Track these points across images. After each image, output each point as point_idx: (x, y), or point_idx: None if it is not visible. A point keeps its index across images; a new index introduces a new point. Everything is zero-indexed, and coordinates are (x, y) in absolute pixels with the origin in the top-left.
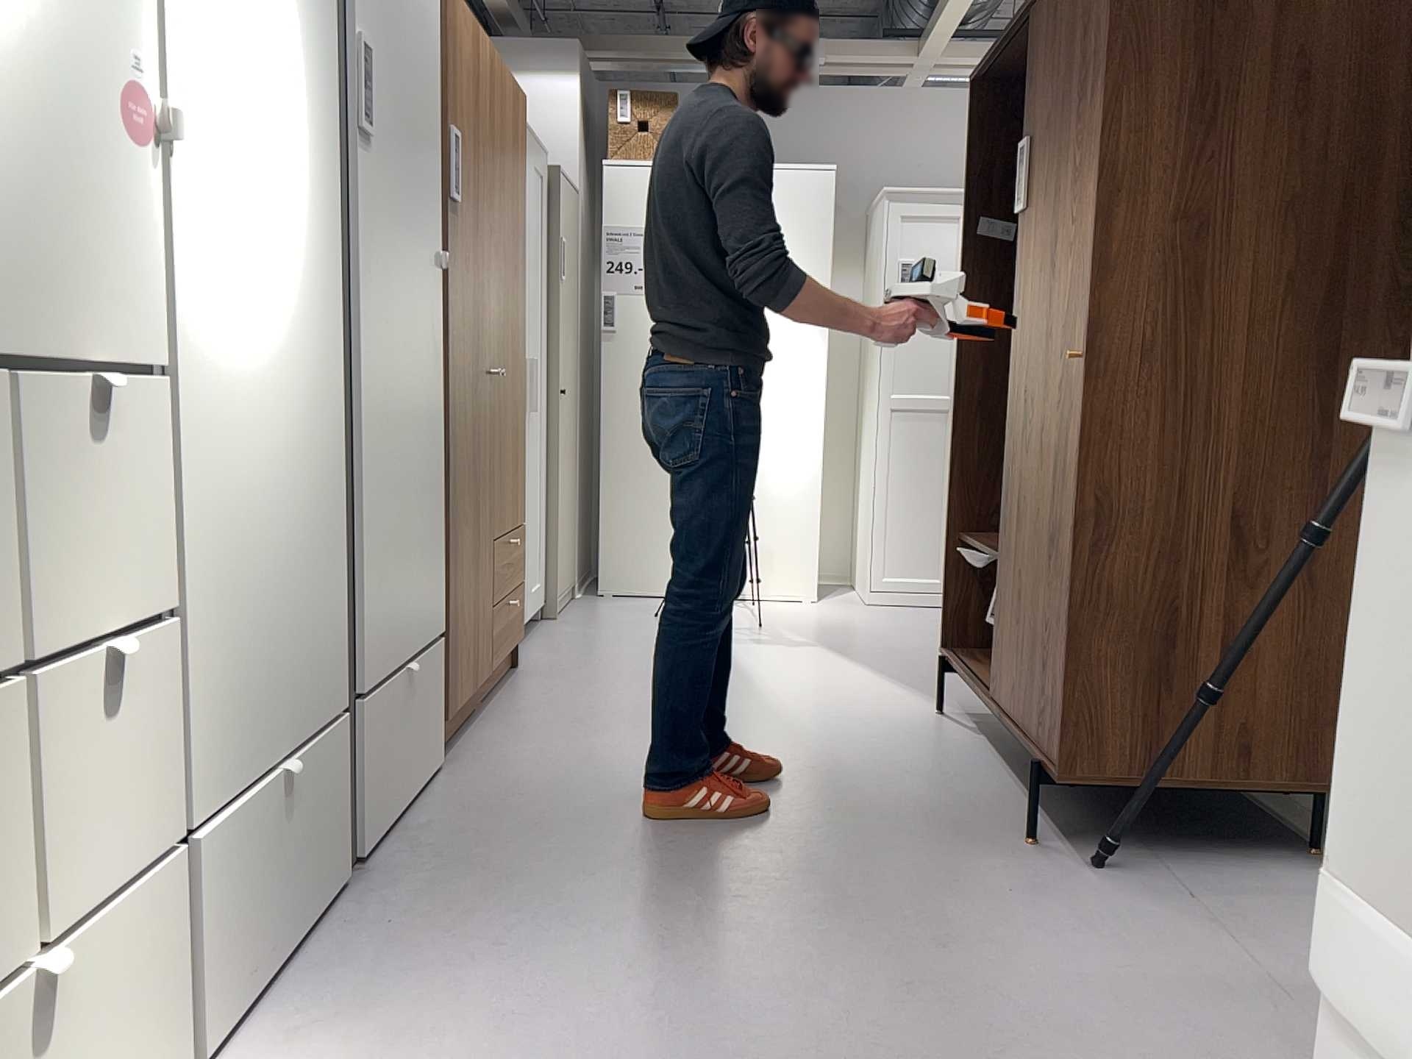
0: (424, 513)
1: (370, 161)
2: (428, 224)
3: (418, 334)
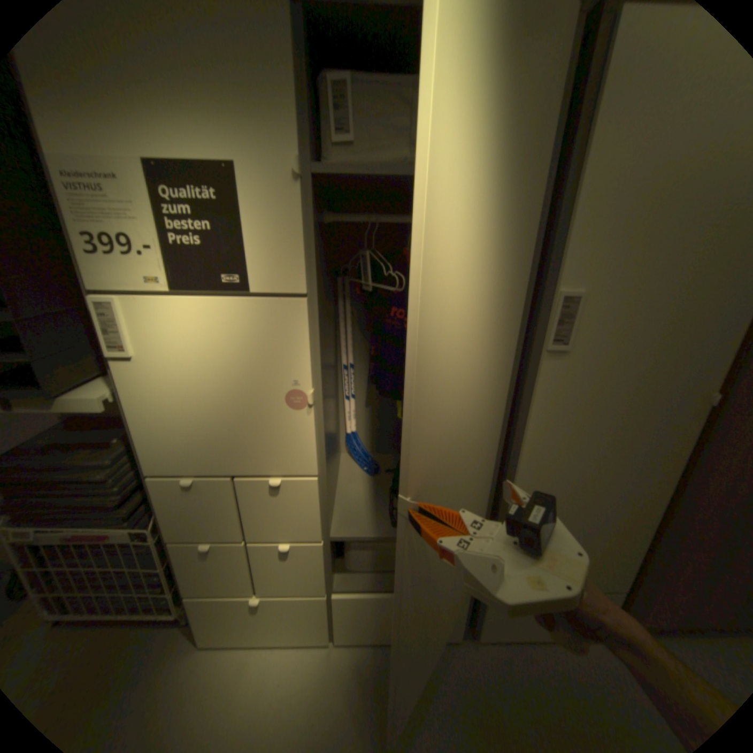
0: (613, 538)
1: (571, 362)
2: (691, 379)
3: (640, 448)
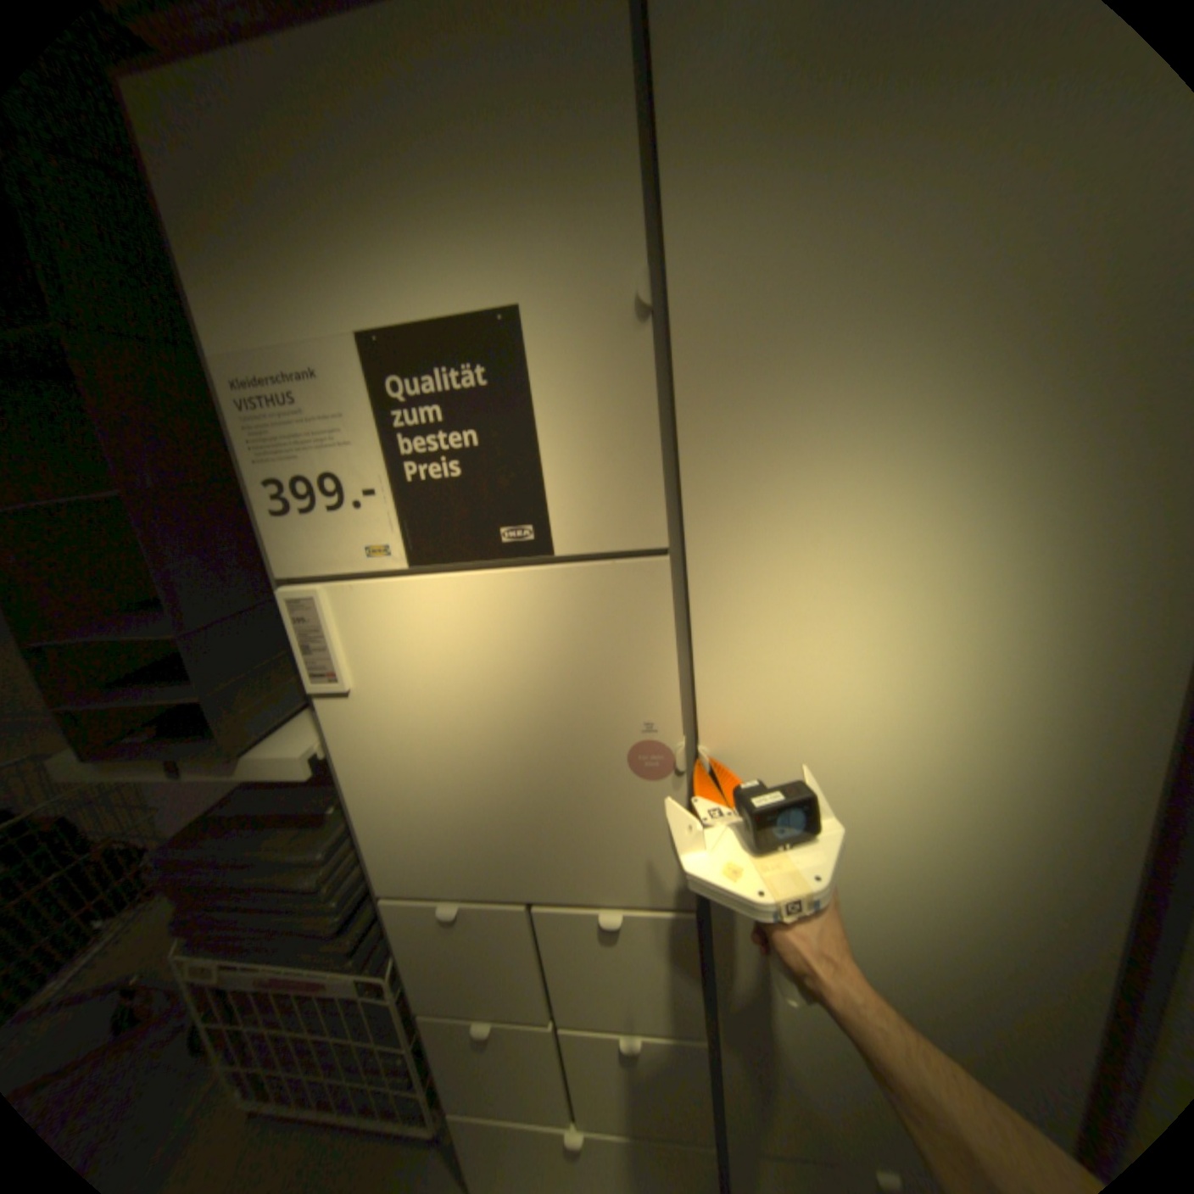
0: None
1: None
2: None
3: None
